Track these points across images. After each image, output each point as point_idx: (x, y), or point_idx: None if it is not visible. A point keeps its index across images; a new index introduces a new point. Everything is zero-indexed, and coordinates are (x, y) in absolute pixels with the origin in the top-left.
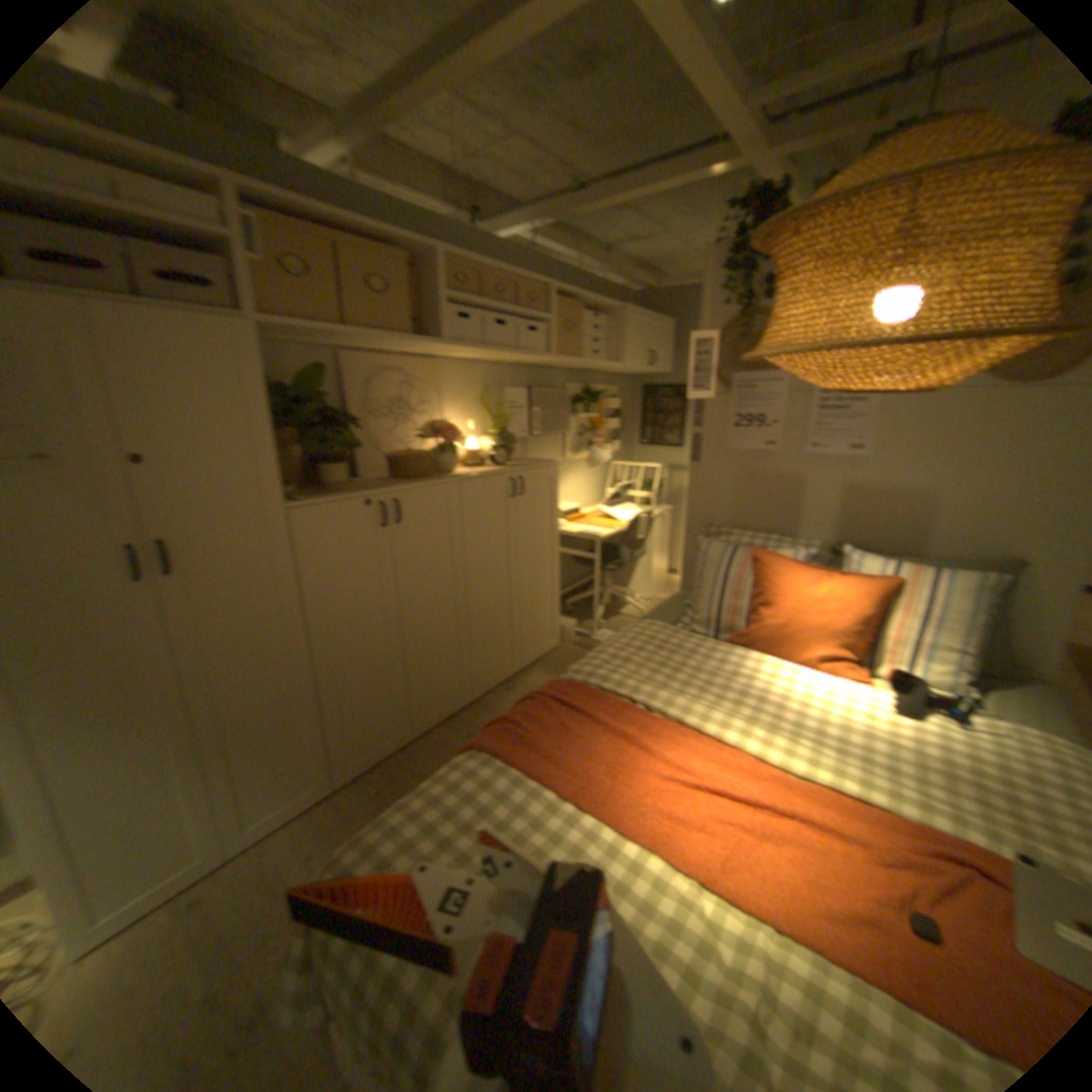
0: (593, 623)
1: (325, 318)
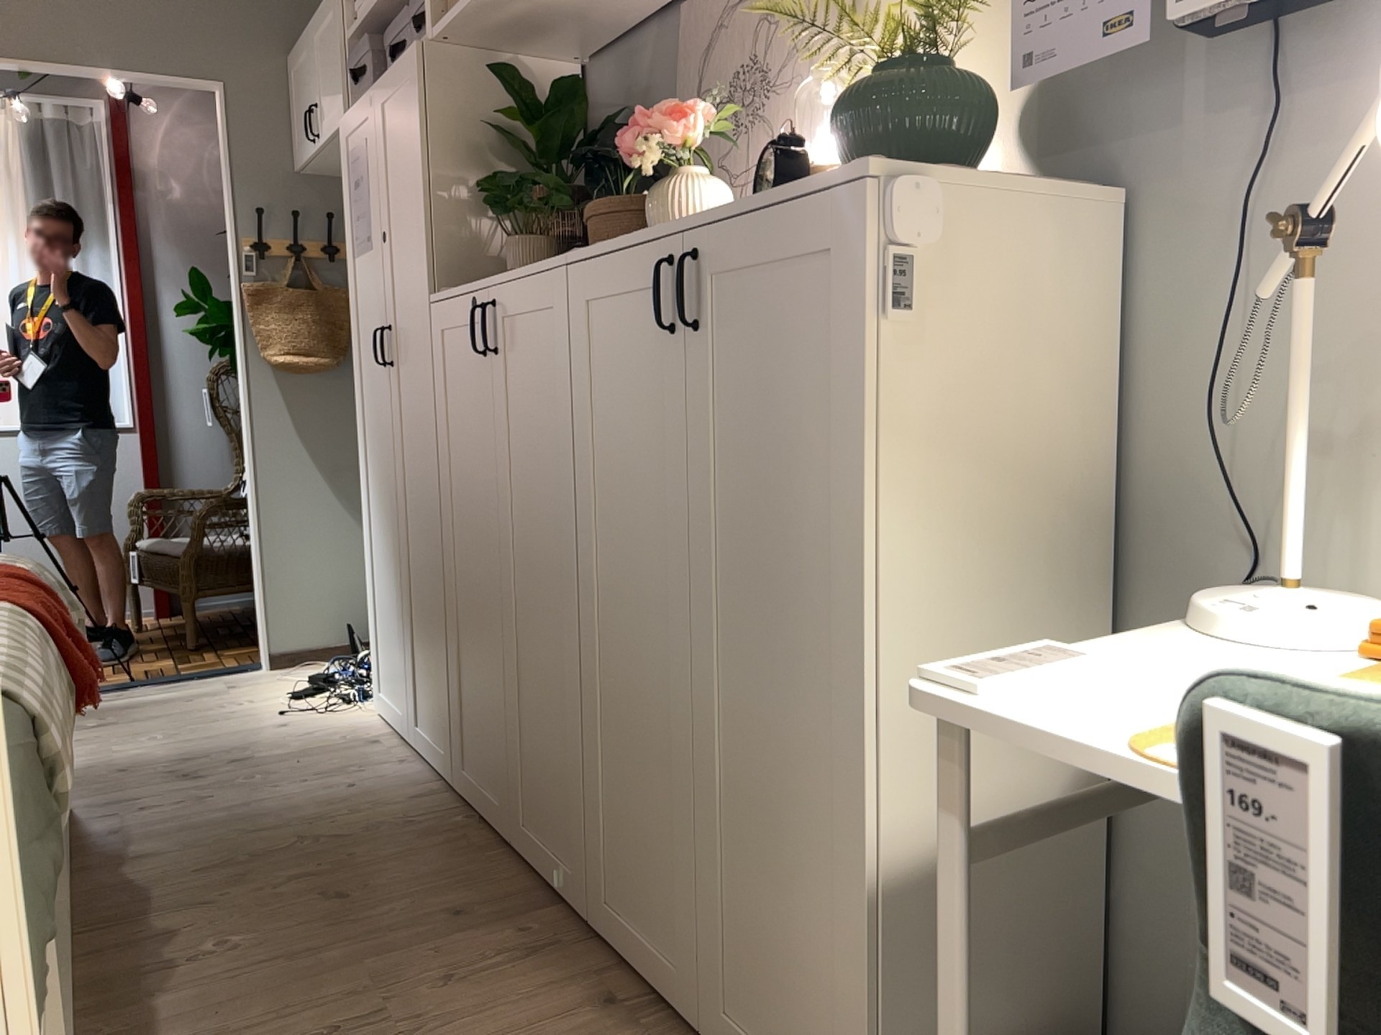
0: None
1: None
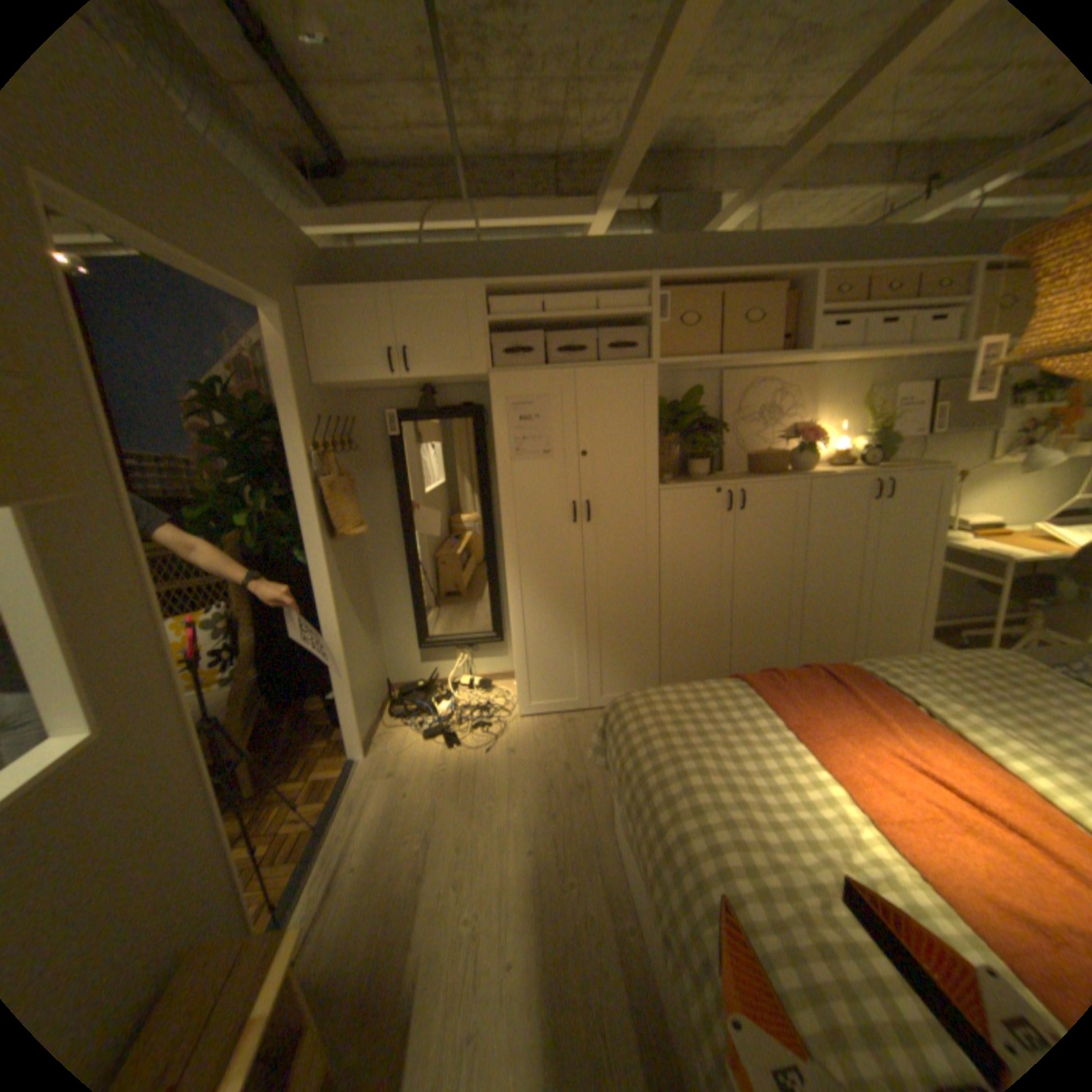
0: None
1: (712, 352)
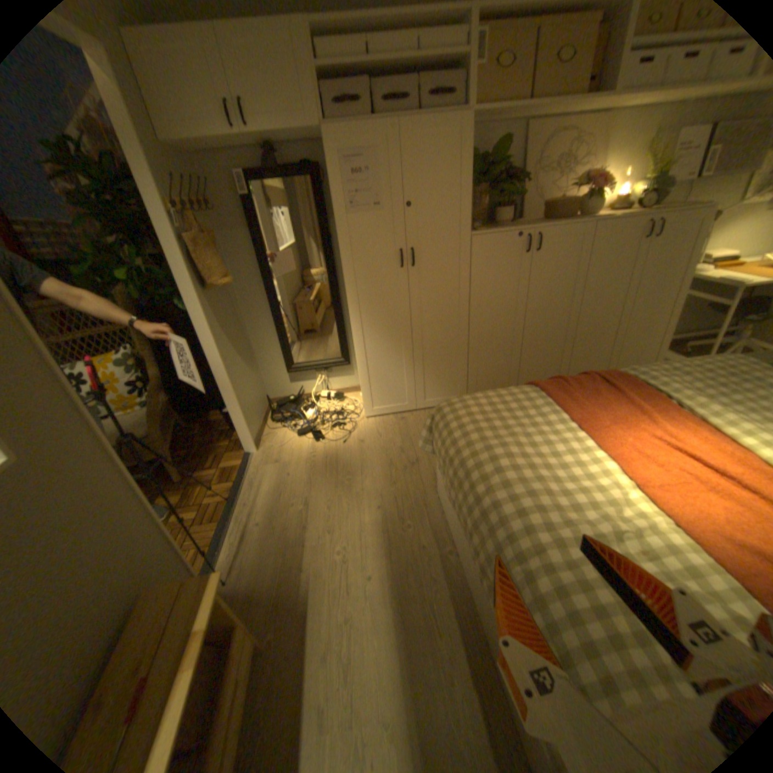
0: None
1: (524, 98)
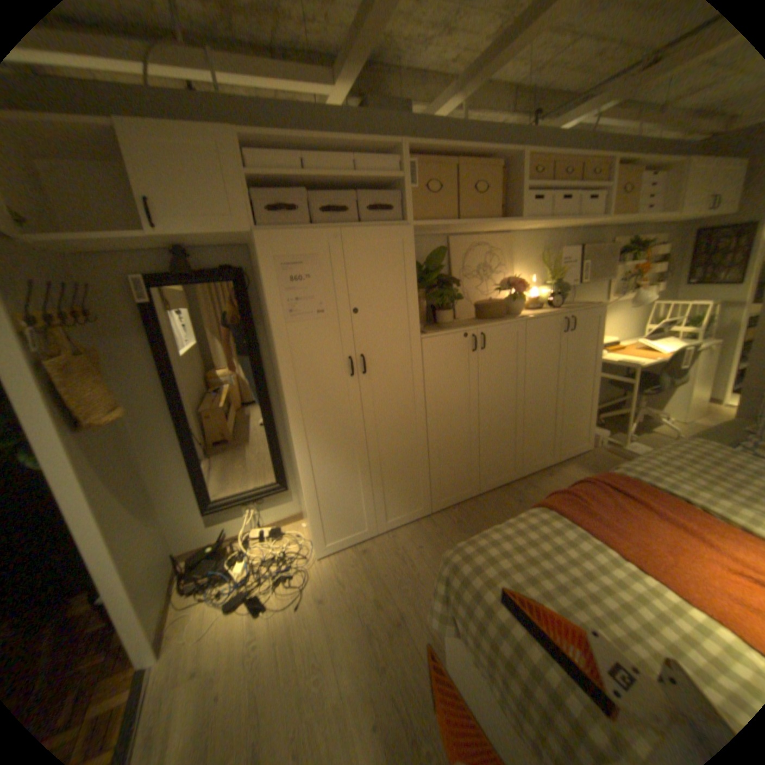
0: (629, 437)
1: (448, 218)
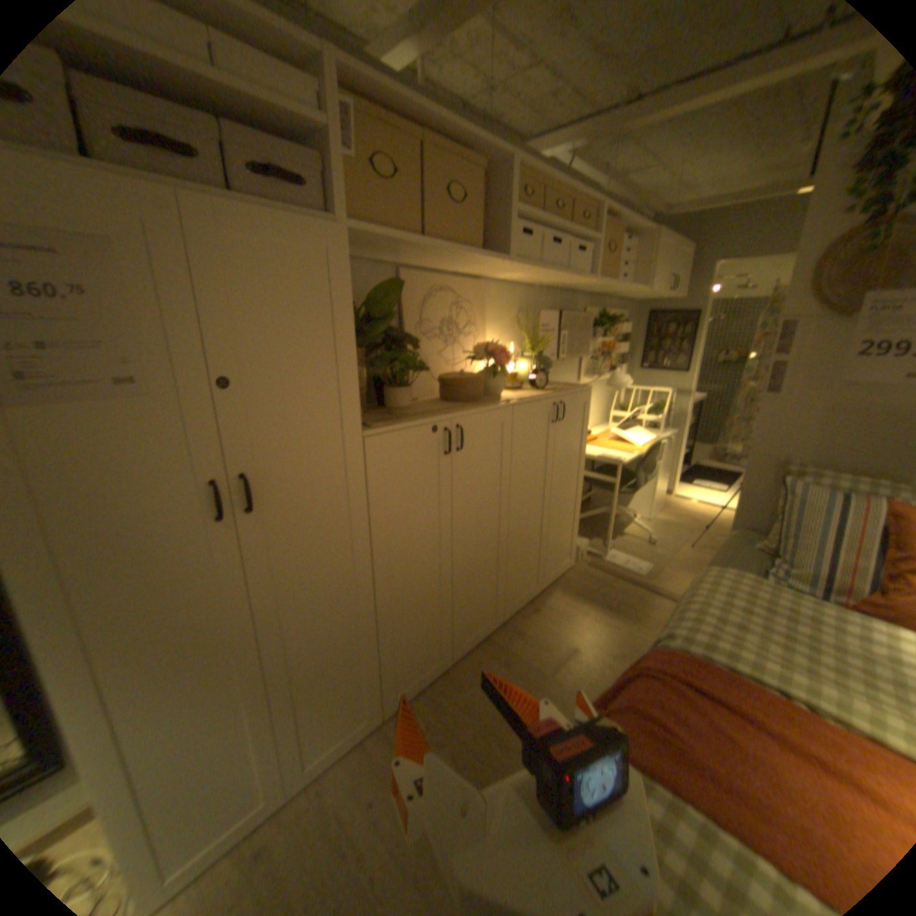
0: (609, 545)
1: (405, 231)
